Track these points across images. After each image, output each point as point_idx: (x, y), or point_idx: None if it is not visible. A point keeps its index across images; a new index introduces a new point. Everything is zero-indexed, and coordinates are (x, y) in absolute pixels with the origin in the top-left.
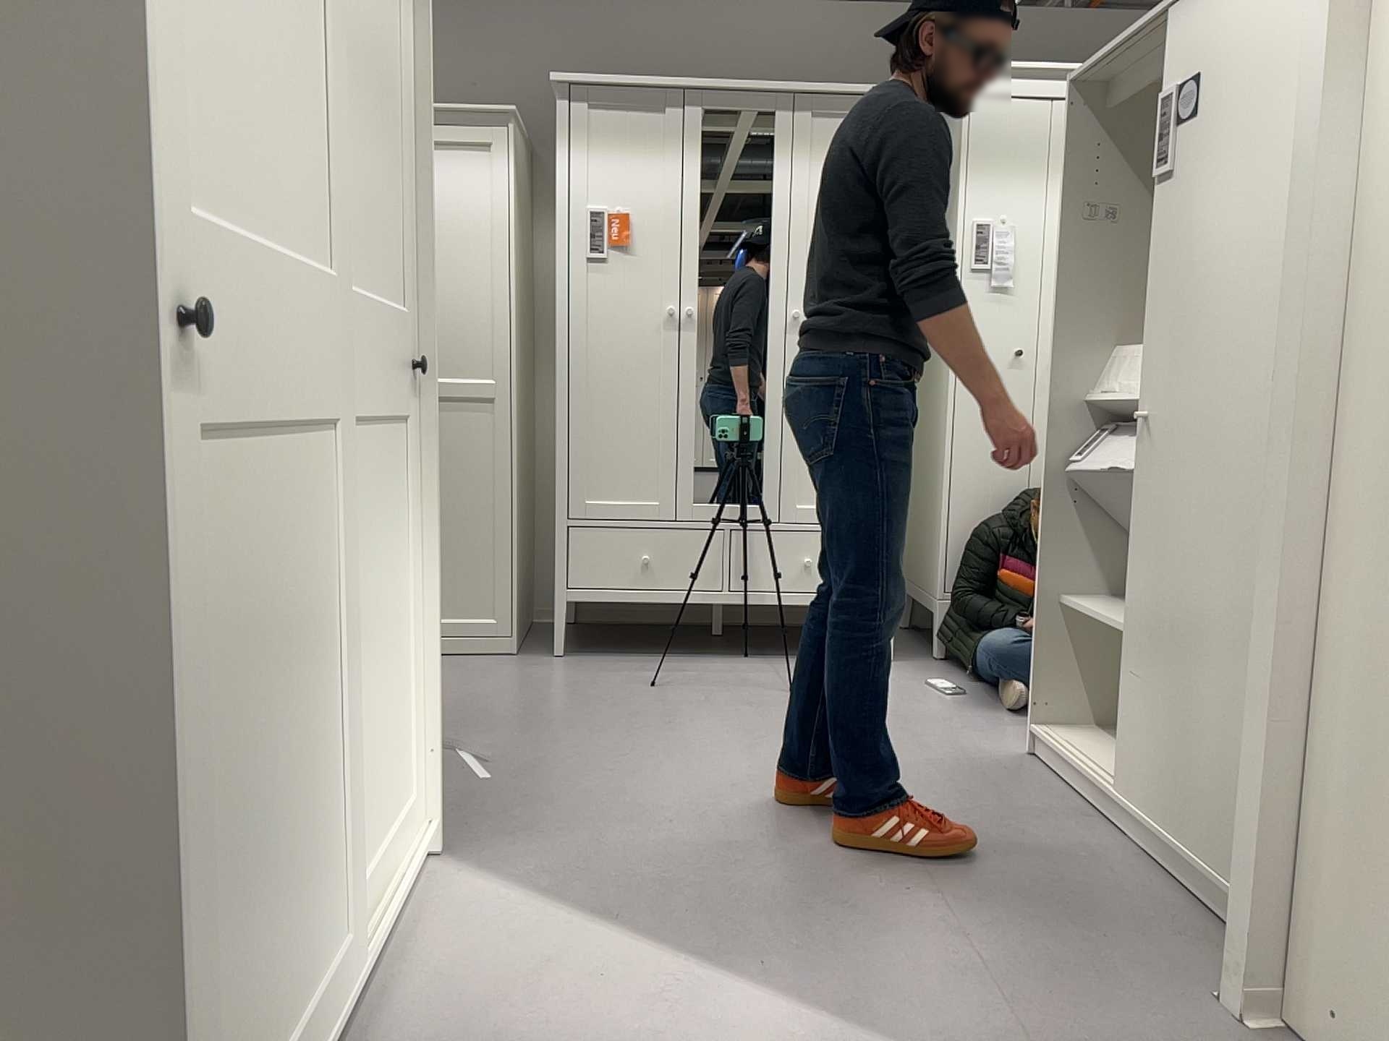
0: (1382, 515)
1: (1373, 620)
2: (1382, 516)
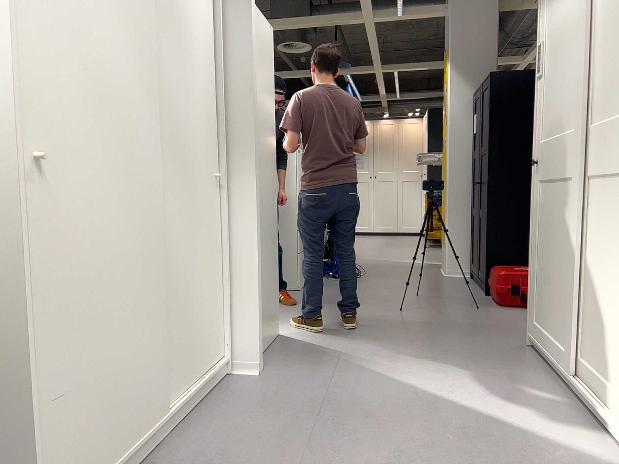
0: (258, 199)
1: (259, 227)
2: (258, 200)
